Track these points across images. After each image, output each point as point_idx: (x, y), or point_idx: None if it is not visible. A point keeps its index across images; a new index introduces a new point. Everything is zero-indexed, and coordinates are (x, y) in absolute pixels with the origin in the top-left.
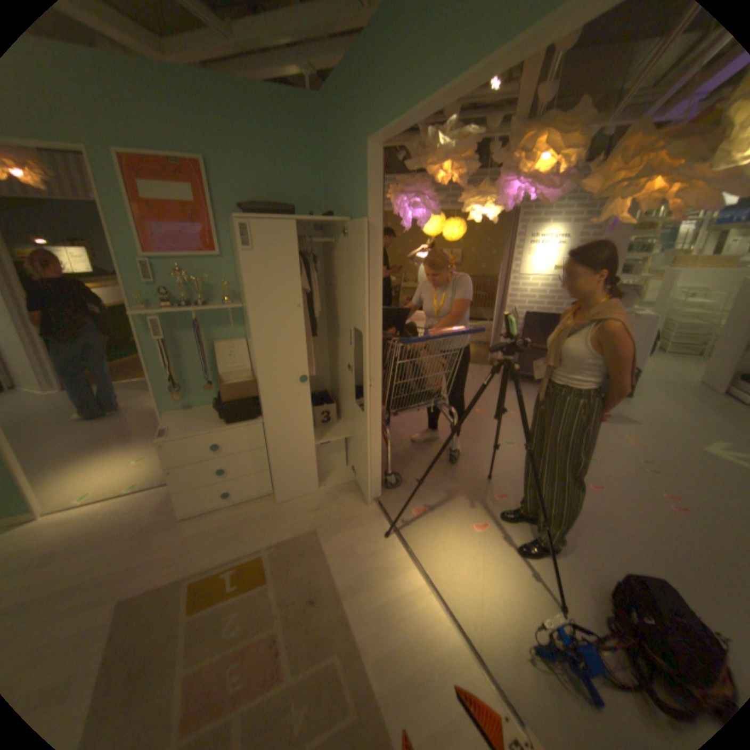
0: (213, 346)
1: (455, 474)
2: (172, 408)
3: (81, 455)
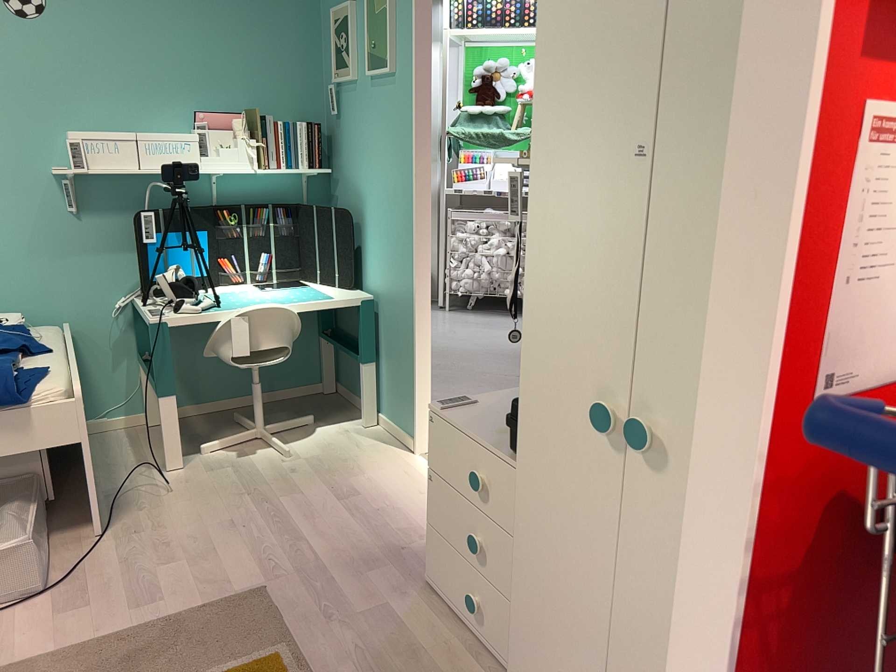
0: None
1: None
2: None
3: None
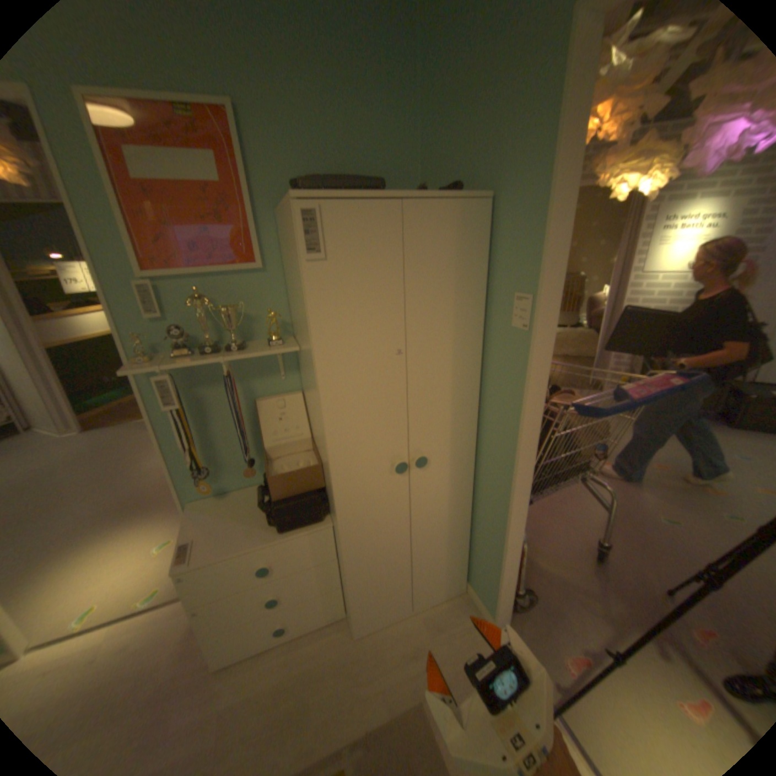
0: (256, 406)
1: (611, 582)
2: (199, 496)
3: (91, 535)
